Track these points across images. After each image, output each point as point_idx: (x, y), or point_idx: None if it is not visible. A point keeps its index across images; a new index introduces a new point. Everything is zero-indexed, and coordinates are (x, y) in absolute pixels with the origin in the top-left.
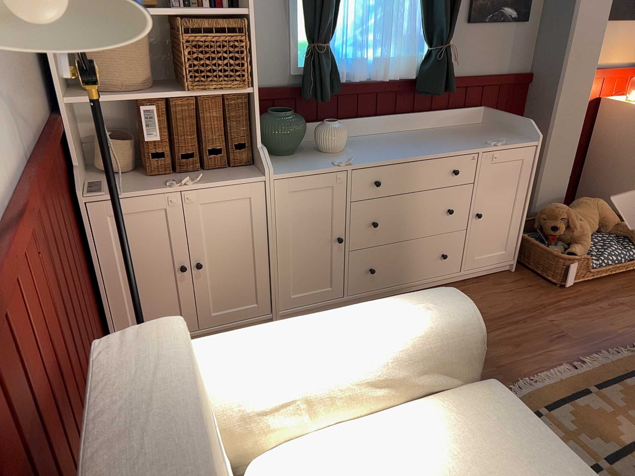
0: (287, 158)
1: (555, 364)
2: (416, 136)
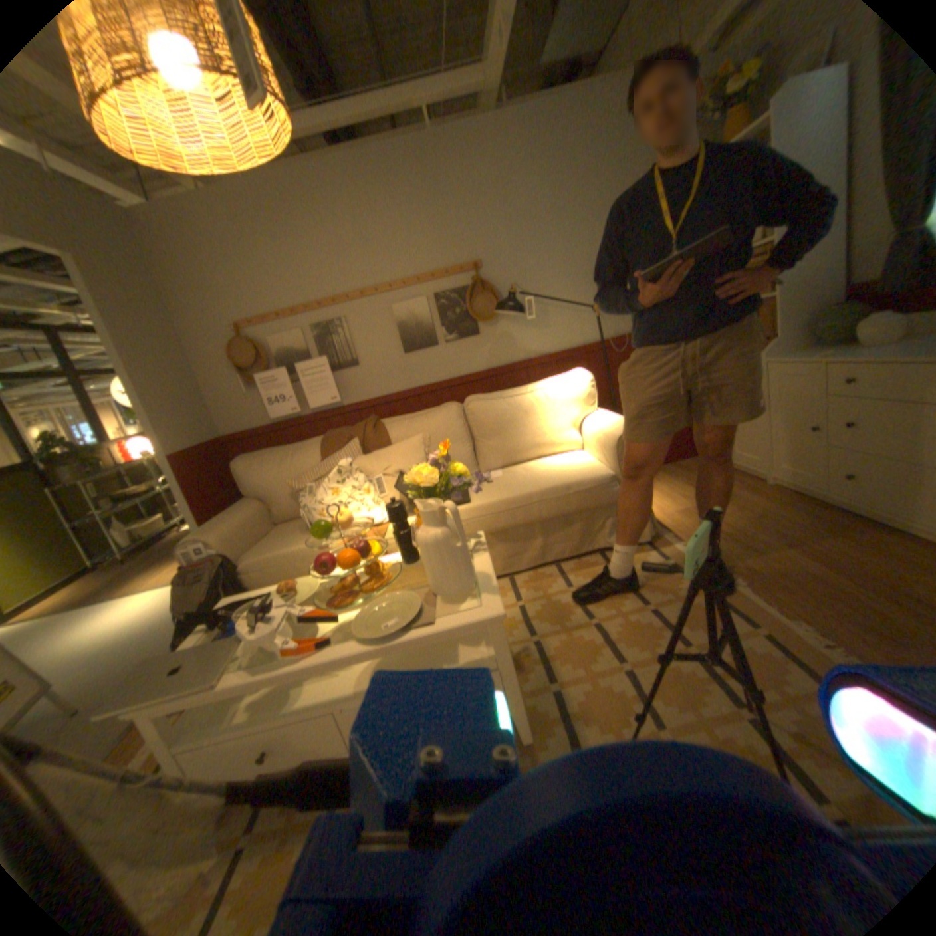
0: (822, 348)
1: (810, 620)
2: None
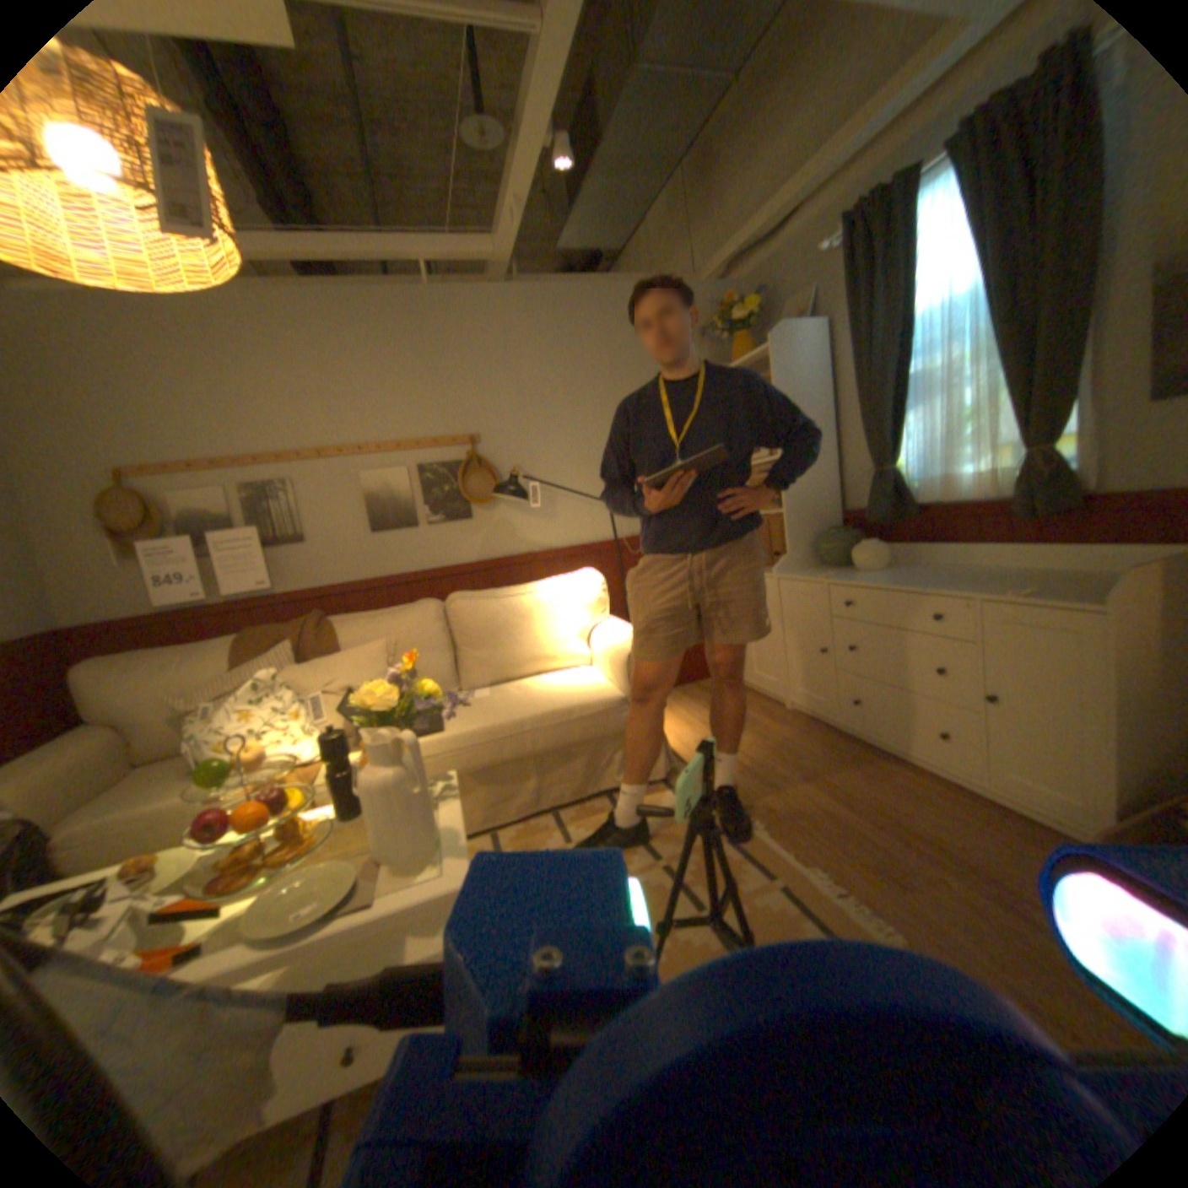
0: (825, 569)
1: (824, 866)
2: (1000, 573)
